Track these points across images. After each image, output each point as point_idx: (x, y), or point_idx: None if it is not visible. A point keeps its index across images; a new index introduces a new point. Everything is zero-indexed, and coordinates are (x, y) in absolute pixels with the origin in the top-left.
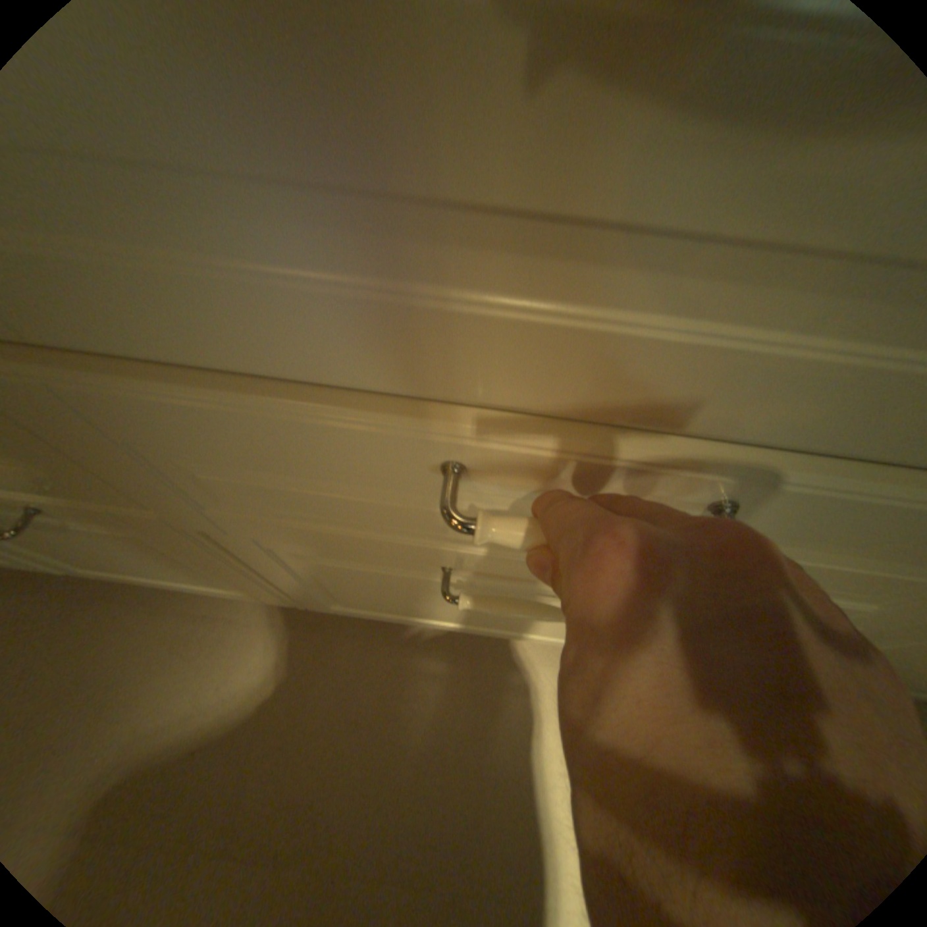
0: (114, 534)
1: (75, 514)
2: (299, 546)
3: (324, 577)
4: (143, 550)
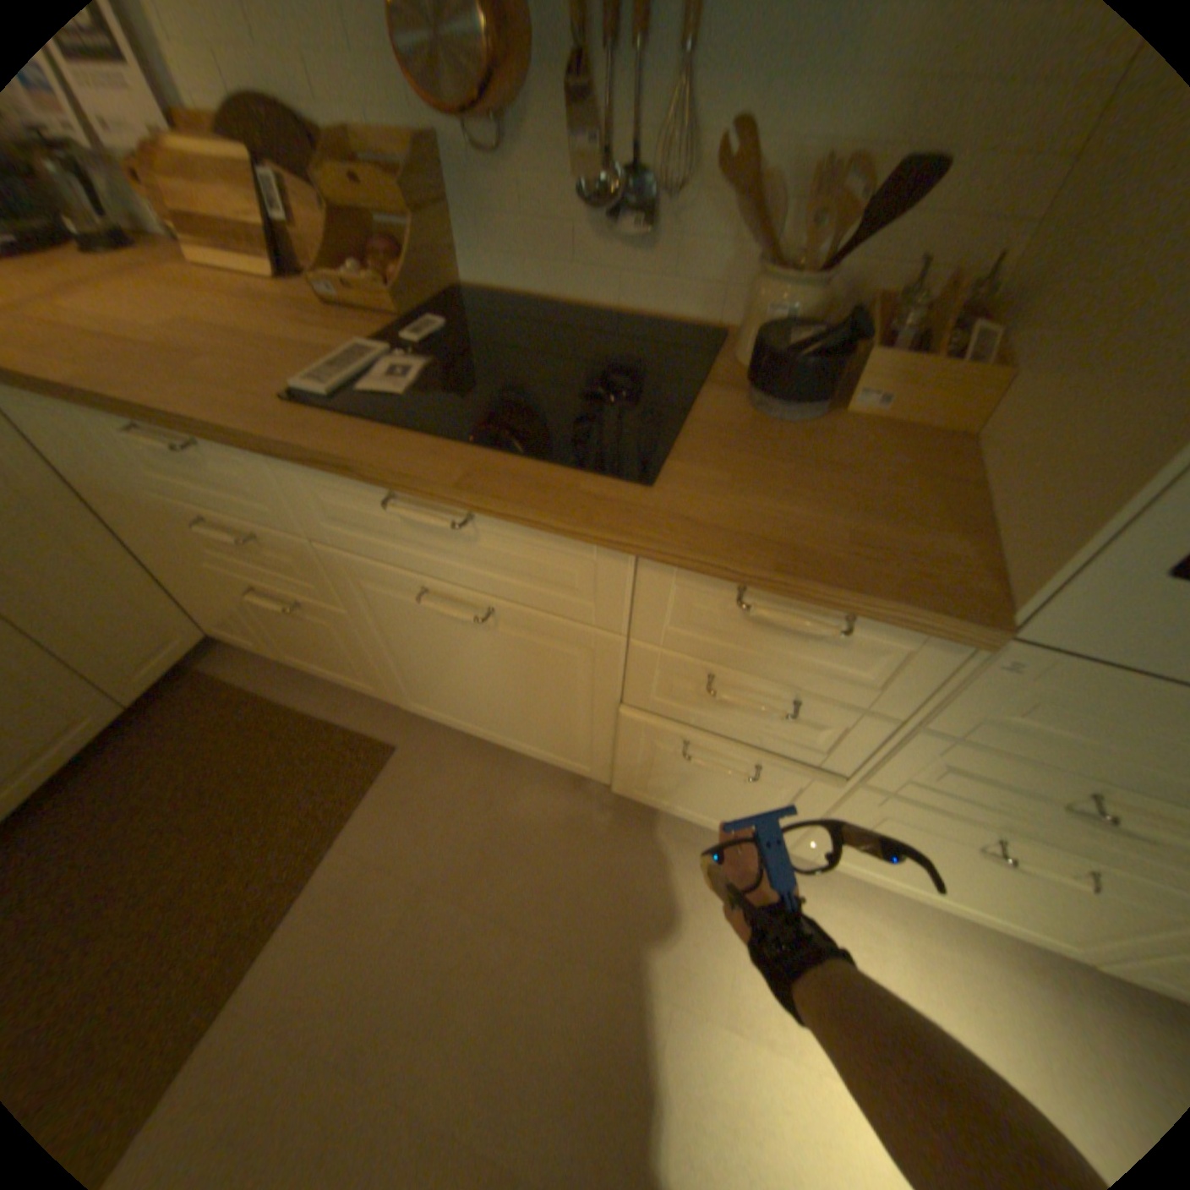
0: (782, 777)
1: (791, 766)
2: (920, 809)
3: (892, 829)
4: (775, 788)
